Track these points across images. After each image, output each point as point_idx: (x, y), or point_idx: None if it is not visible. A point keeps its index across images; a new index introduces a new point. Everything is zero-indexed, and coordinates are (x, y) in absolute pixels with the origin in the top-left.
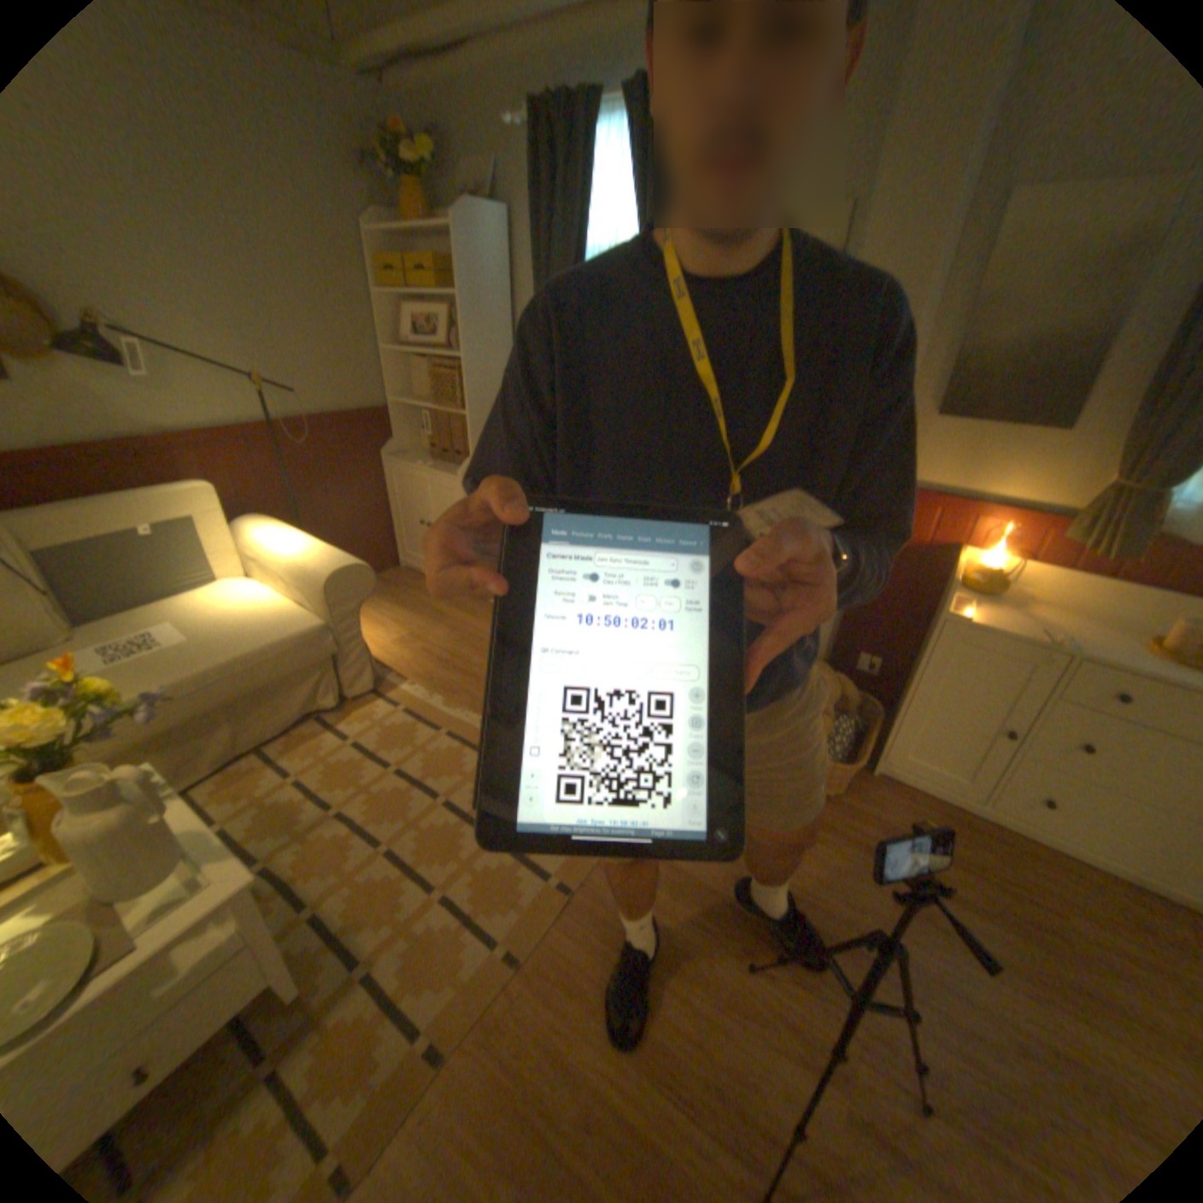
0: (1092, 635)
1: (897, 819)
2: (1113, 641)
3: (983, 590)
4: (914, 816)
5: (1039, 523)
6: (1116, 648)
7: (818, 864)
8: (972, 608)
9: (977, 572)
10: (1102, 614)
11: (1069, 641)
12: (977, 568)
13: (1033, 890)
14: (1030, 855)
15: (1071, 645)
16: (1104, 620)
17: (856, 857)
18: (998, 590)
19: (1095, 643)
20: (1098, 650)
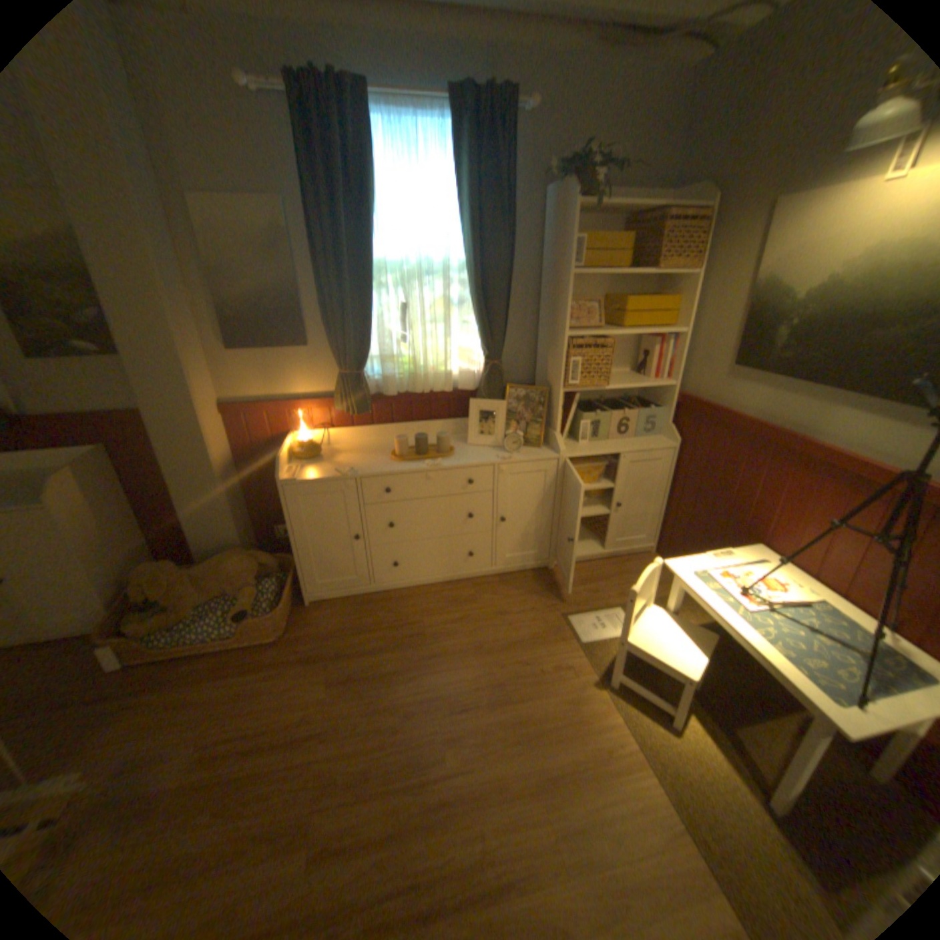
0: (366, 461)
1: (325, 625)
2: (376, 460)
3: (304, 457)
4: (335, 616)
5: (321, 405)
6: (376, 464)
7: (271, 697)
8: (298, 471)
9: (298, 446)
10: (374, 447)
11: (351, 470)
12: (297, 444)
13: (405, 617)
14: (401, 597)
15: (351, 472)
16: (374, 450)
17: (298, 671)
18: (313, 454)
19: (366, 465)
20: (367, 469)
